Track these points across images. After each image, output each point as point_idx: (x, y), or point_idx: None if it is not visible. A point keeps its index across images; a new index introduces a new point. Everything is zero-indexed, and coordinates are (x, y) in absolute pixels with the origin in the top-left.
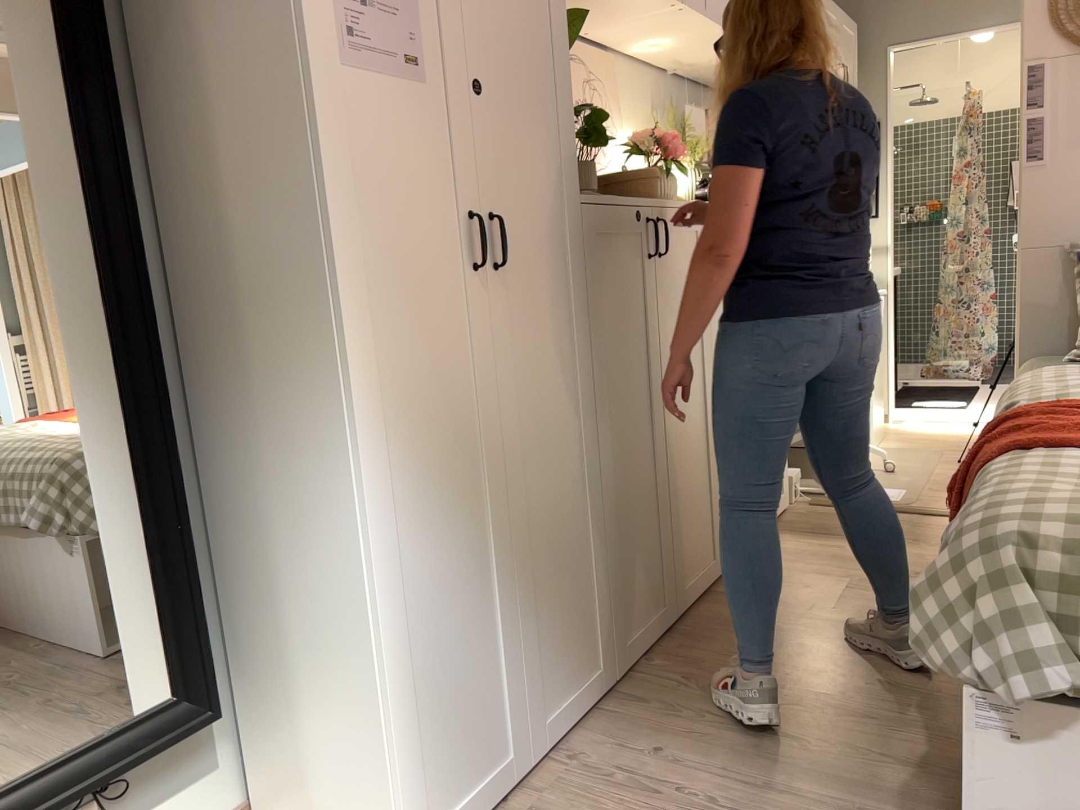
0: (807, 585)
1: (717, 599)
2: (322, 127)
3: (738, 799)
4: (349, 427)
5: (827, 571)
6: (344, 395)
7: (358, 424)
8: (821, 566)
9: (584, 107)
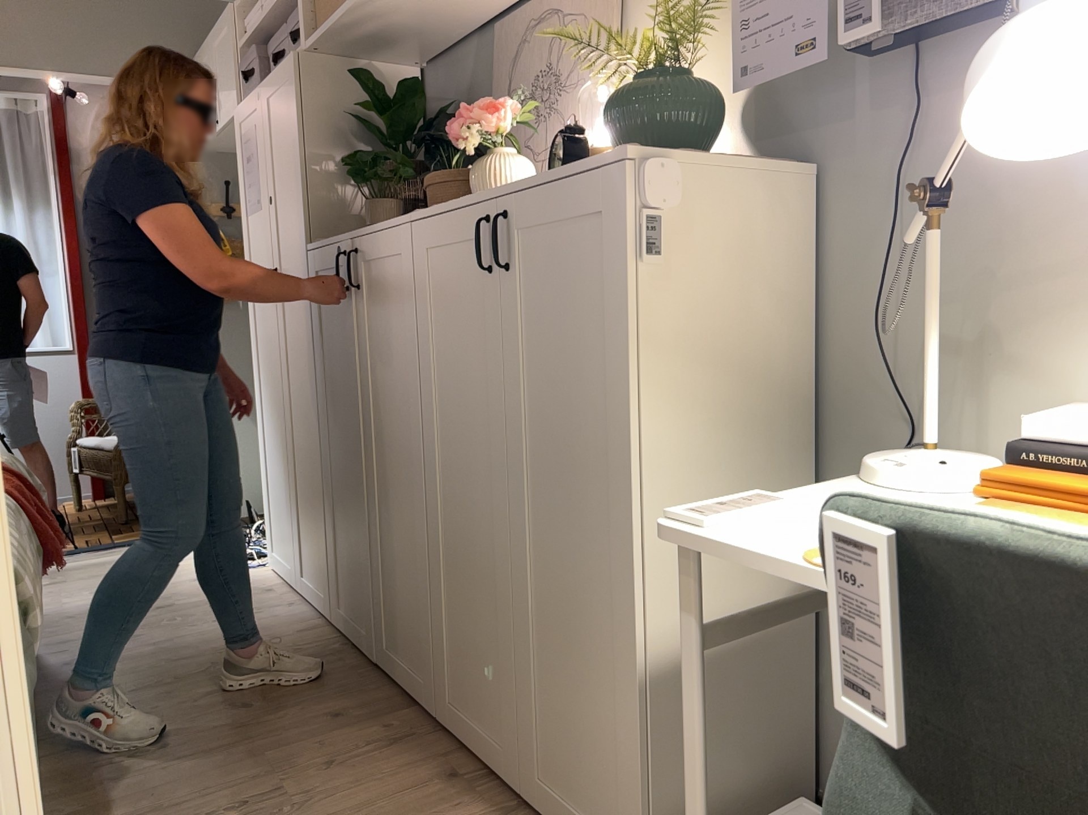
0: (335, 771)
1: (394, 706)
2: (244, 244)
3: (183, 634)
4: (251, 360)
5: (342, 806)
6: (250, 348)
7: (253, 360)
8: (362, 811)
9: (348, 160)
